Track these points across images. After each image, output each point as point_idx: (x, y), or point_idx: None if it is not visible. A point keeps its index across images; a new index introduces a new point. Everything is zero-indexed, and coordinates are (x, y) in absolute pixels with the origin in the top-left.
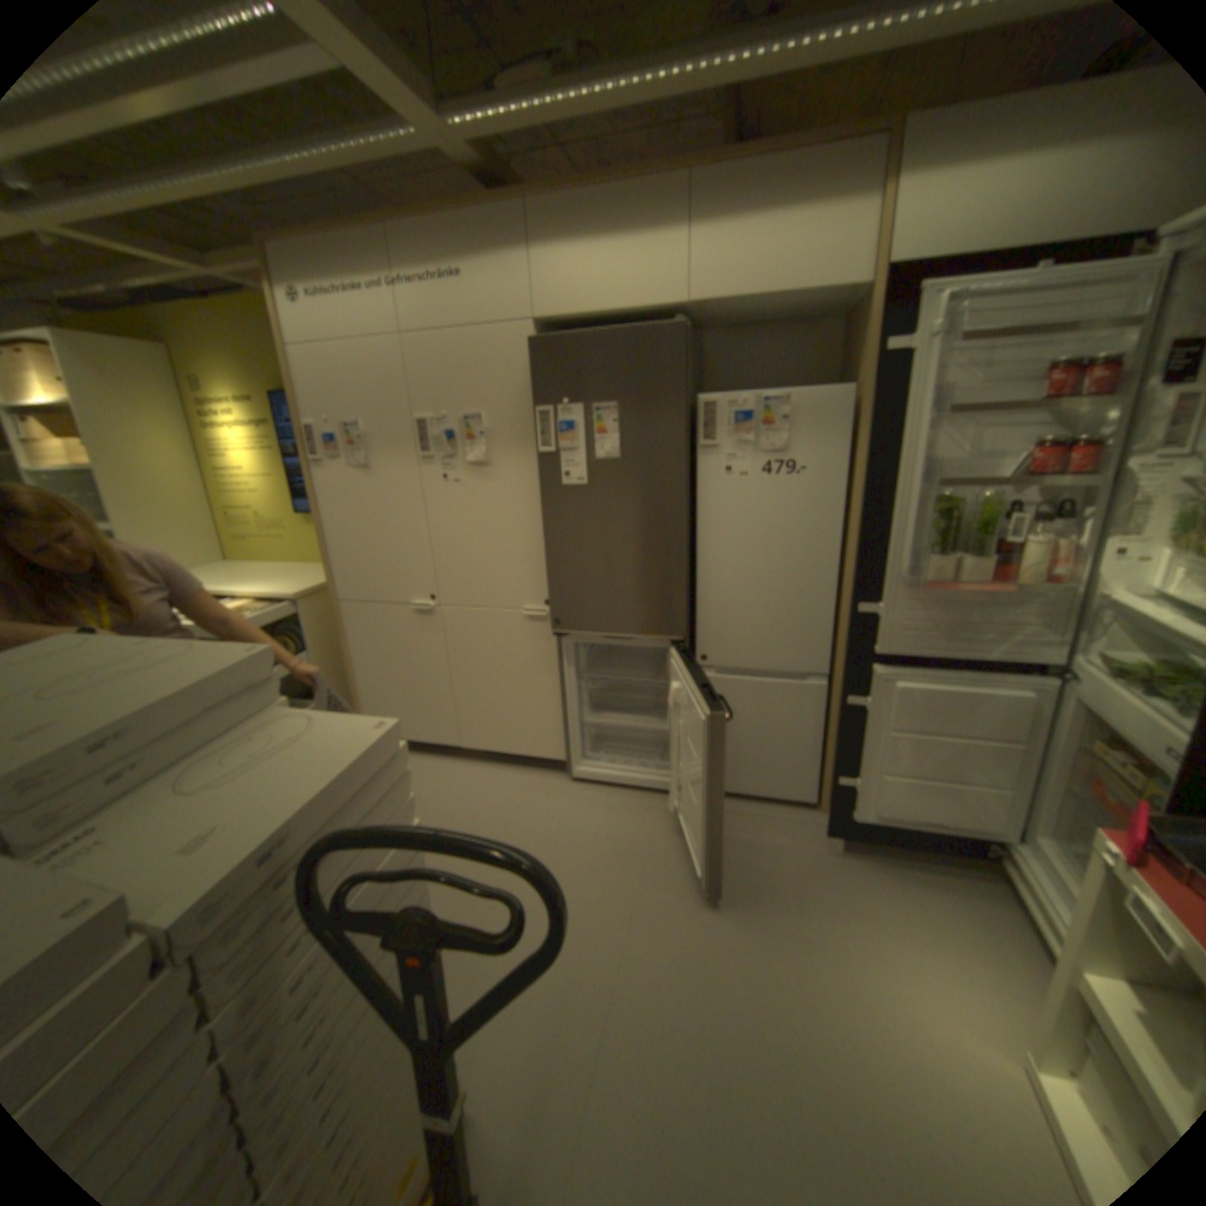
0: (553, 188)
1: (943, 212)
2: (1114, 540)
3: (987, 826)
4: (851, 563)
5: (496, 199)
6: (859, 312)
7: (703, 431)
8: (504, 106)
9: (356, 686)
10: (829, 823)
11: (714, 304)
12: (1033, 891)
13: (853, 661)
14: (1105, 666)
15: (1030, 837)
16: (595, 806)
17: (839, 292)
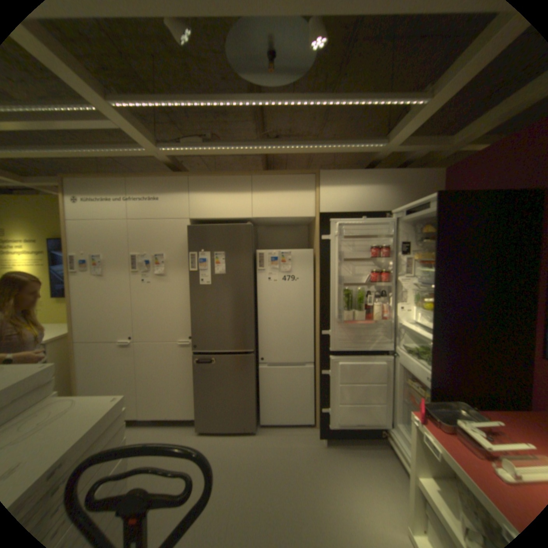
0: (200, 174)
1: (334, 198)
2: (399, 304)
3: (379, 422)
4: (318, 315)
5: (177, 175)
6: (312, 225)
7: (259, 264)
8: (184, 147)
9: (76, 390)
10: (319, 432)
11: (261, 219)
12: (399, 449)
13: (322, 355)
14: (405, 350)
15: (395, 425)
16: (211, 442)
17: (305, 218)
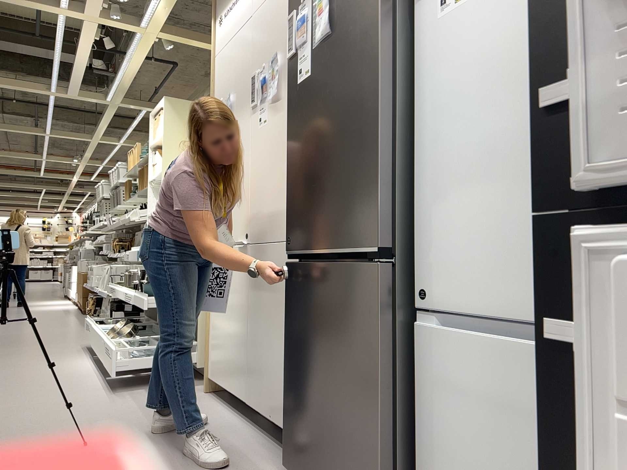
0: None
1: None
2: None
3: None
4: None
5: None
6: None
7: None
8: None
9: (208, 326)
10: None
11: None
12: None
13: None
14: None
15: None
16: None
17: None
